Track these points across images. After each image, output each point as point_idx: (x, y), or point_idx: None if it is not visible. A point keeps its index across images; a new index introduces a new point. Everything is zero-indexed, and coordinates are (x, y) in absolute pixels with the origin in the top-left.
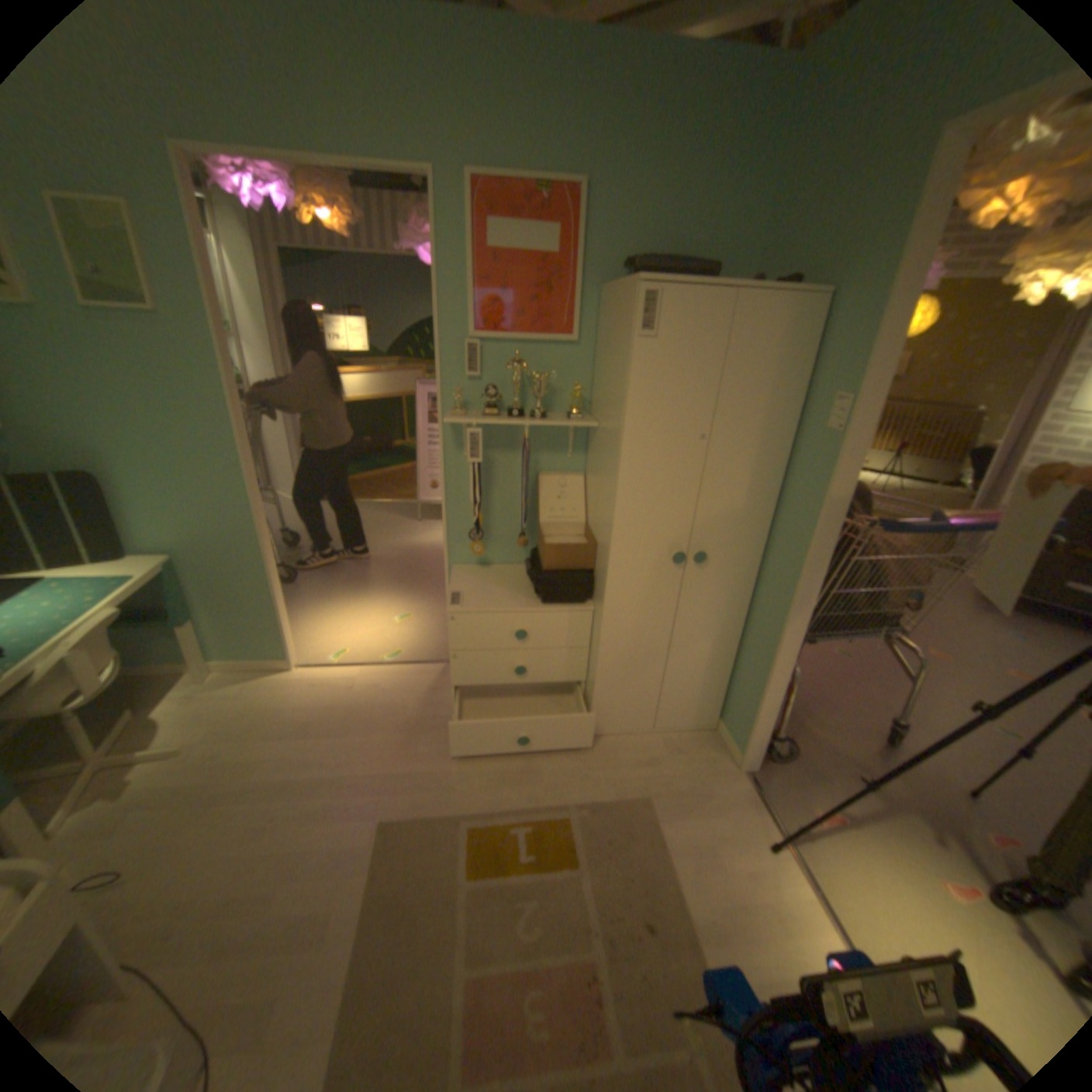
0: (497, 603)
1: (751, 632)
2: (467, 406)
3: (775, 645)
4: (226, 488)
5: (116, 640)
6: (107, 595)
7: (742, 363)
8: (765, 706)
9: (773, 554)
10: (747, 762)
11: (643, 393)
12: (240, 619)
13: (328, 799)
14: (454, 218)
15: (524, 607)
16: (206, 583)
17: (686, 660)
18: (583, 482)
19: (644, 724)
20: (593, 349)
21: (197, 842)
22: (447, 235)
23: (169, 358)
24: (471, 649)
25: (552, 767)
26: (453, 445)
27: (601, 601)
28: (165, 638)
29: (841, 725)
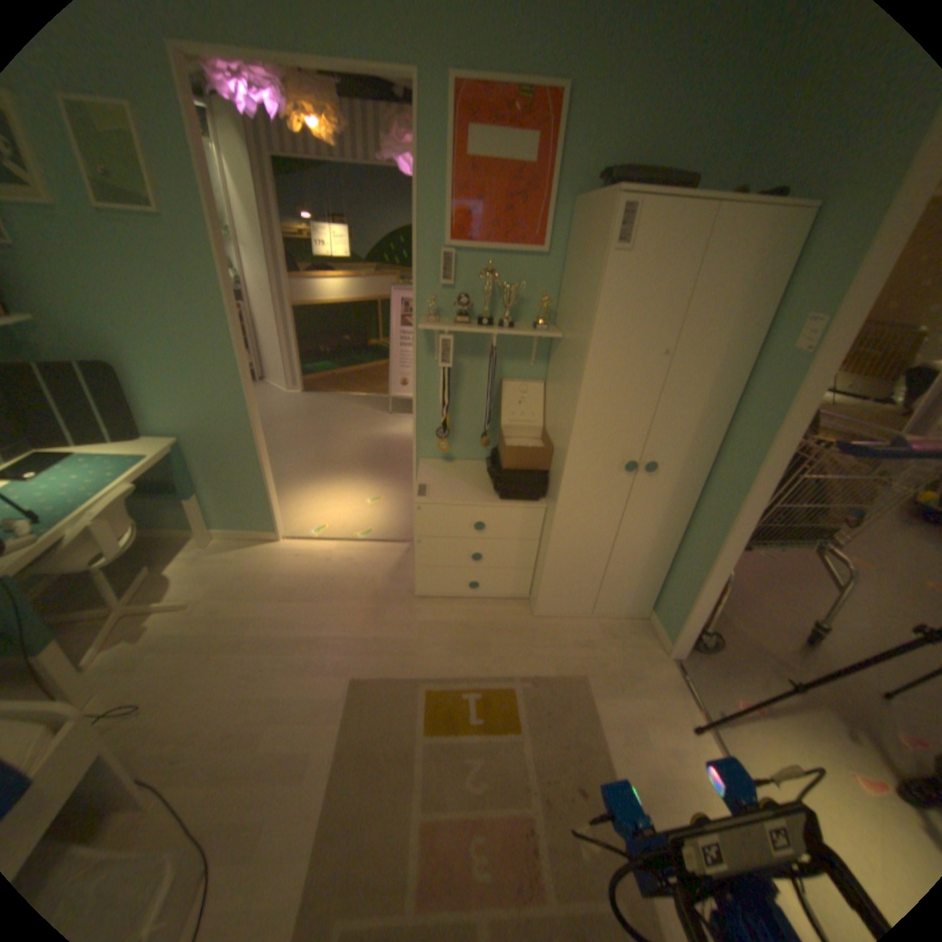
0: (459, 496)
1: (692, 537)
2: (439, 313)
3: (715, 551)
4: (223, 381)
5: (134, 507)
6: (124, 471)
7: (715, 279)
8: (699, 604)
9: (722, 467)
10: (676, 650)
11: (612, 307)
12: (236, 495)
13: (308, 655)
14: (436, 125)
15: (483, 501)
16: (207, 463)
17: (628, 557)
18: (543, 389)
19: (584, 609)
20: (562, 261)
21: (201, 683)
22: (429, 142)
23: (173, 260)
24: (434, 535)
25: (500, 641)
26: (425, 349)
27: (554, 501)
28: (174, 508)
29: (764, 622)
